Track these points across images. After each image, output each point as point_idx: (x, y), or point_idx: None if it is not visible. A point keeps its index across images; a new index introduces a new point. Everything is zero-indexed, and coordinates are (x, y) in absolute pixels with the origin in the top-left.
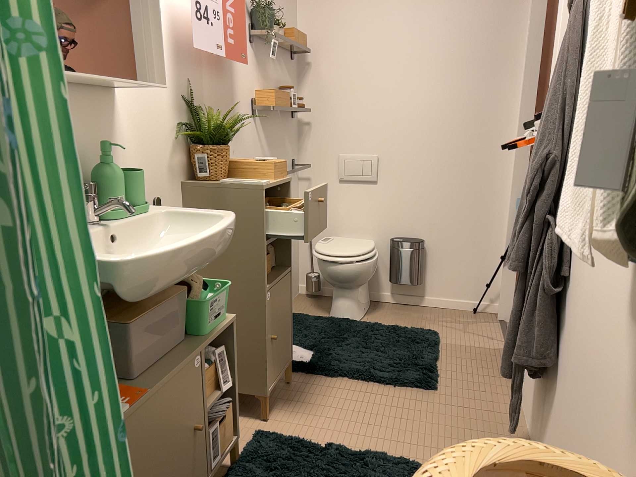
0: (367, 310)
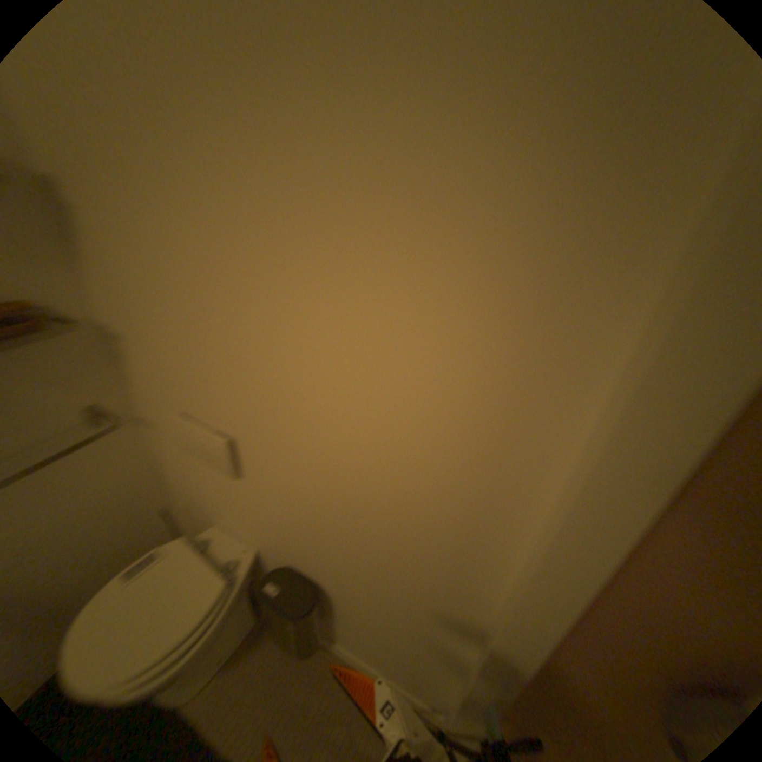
0: (221, 660)
